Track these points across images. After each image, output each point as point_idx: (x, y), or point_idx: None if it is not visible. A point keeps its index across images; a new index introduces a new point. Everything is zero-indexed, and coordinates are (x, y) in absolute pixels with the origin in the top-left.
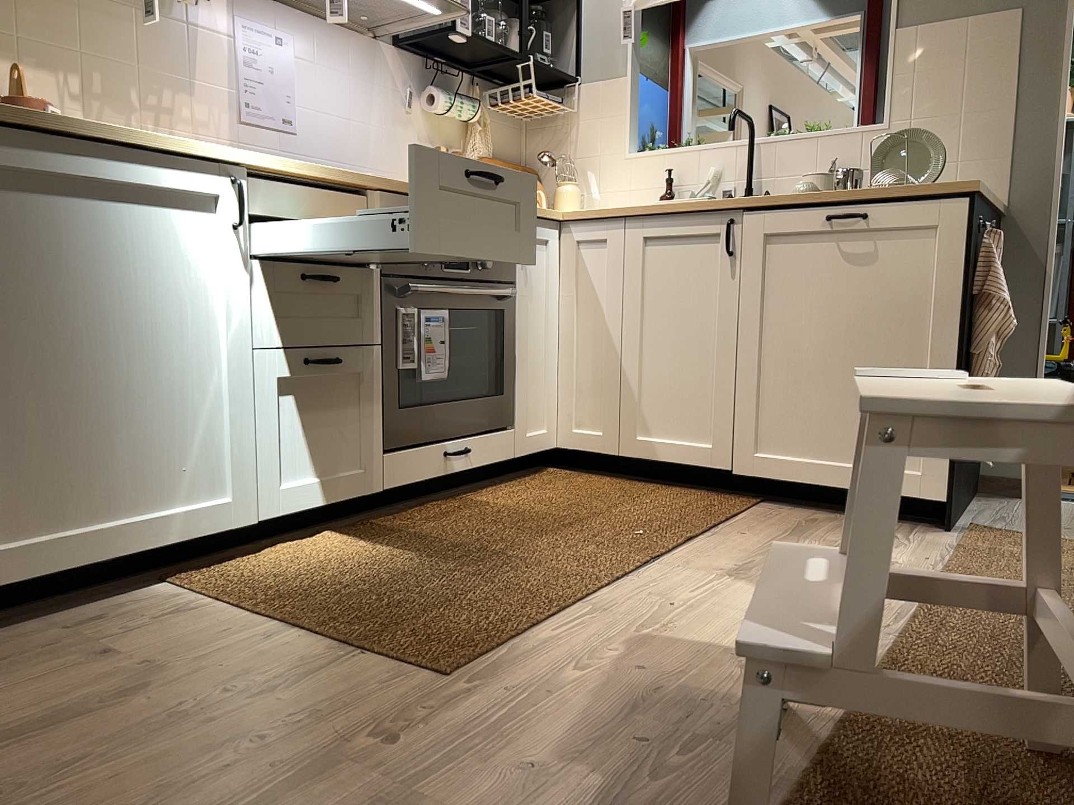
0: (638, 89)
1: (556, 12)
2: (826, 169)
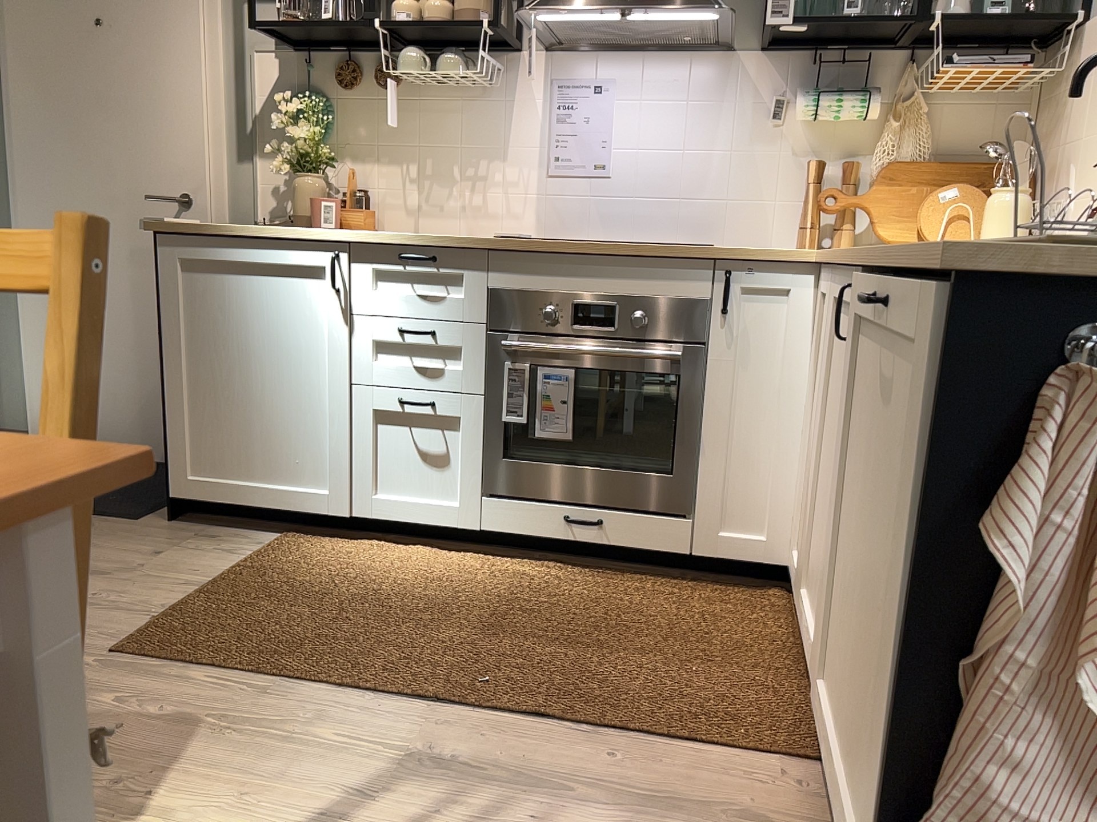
0: None
1: None
2: None
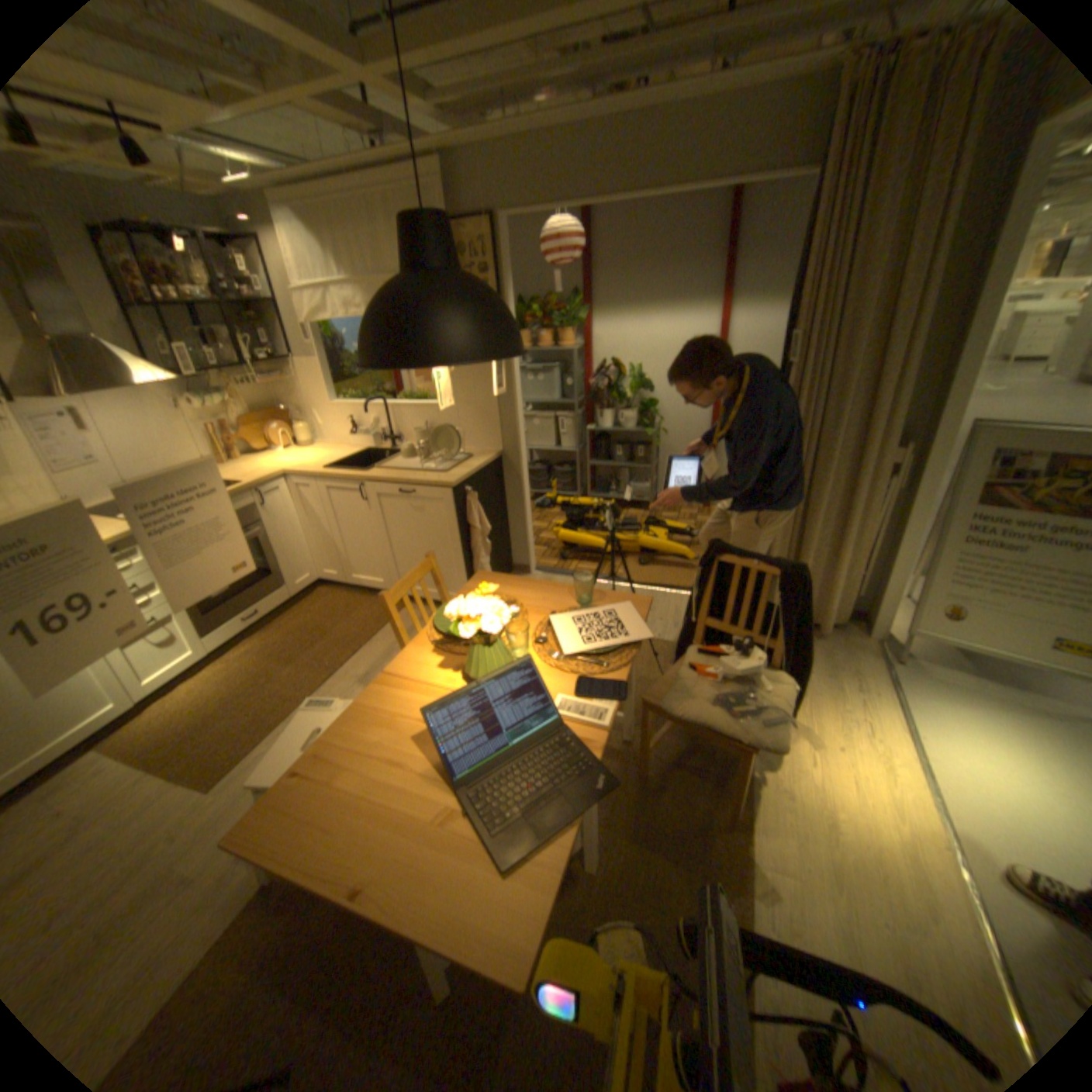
0: (327, 361)
1: (265, 308)
2: (426, 422)
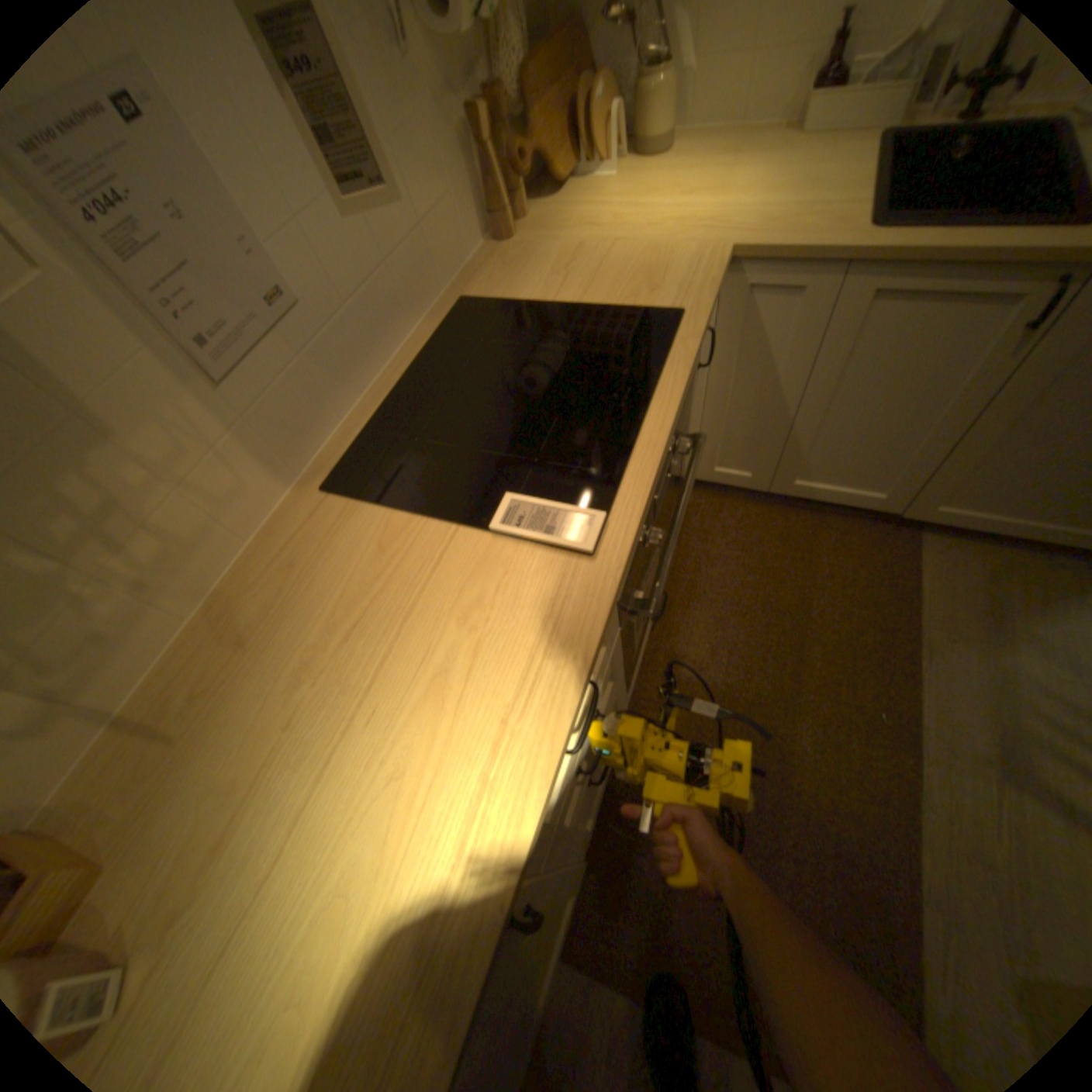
0: None
1: None
2: None
